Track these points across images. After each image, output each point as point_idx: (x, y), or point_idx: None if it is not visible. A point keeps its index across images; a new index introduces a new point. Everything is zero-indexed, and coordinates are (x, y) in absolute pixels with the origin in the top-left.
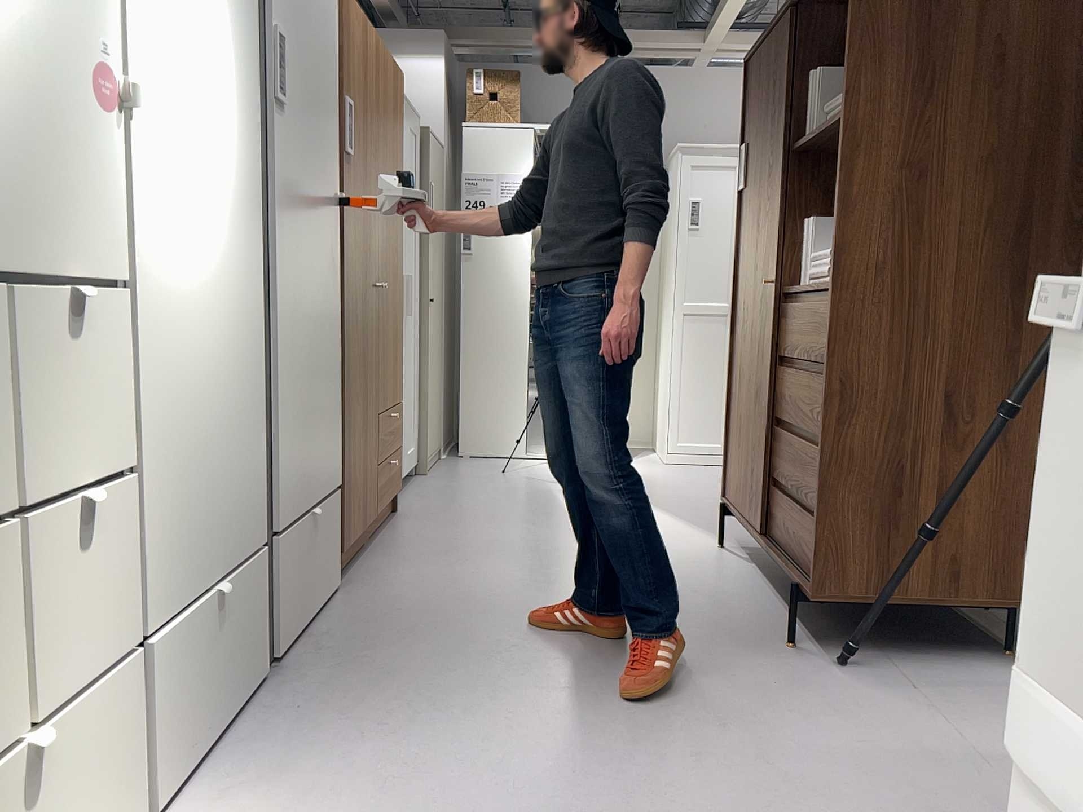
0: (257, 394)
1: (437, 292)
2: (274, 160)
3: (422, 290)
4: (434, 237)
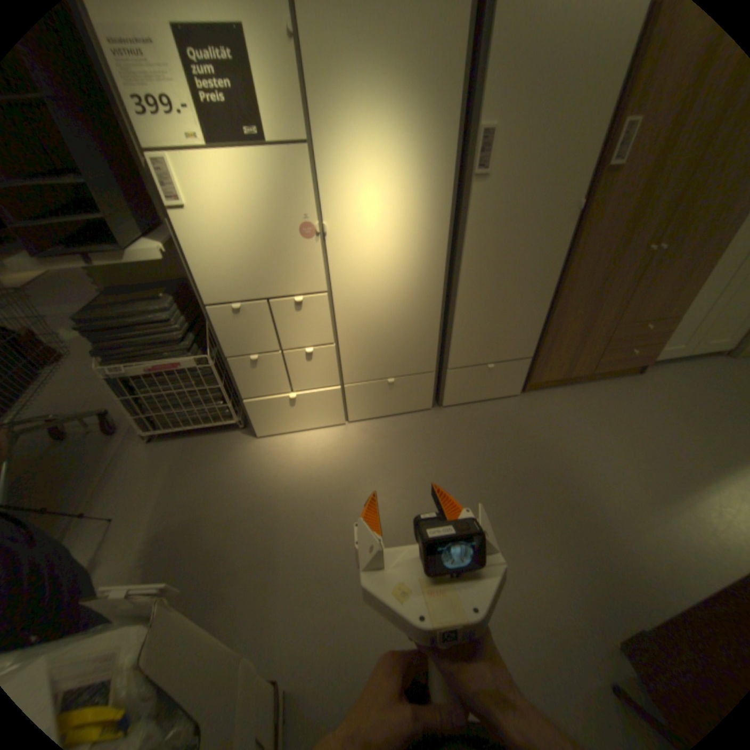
0: (440, 319)
1: None
2: (472, 210)
3: None
4: None
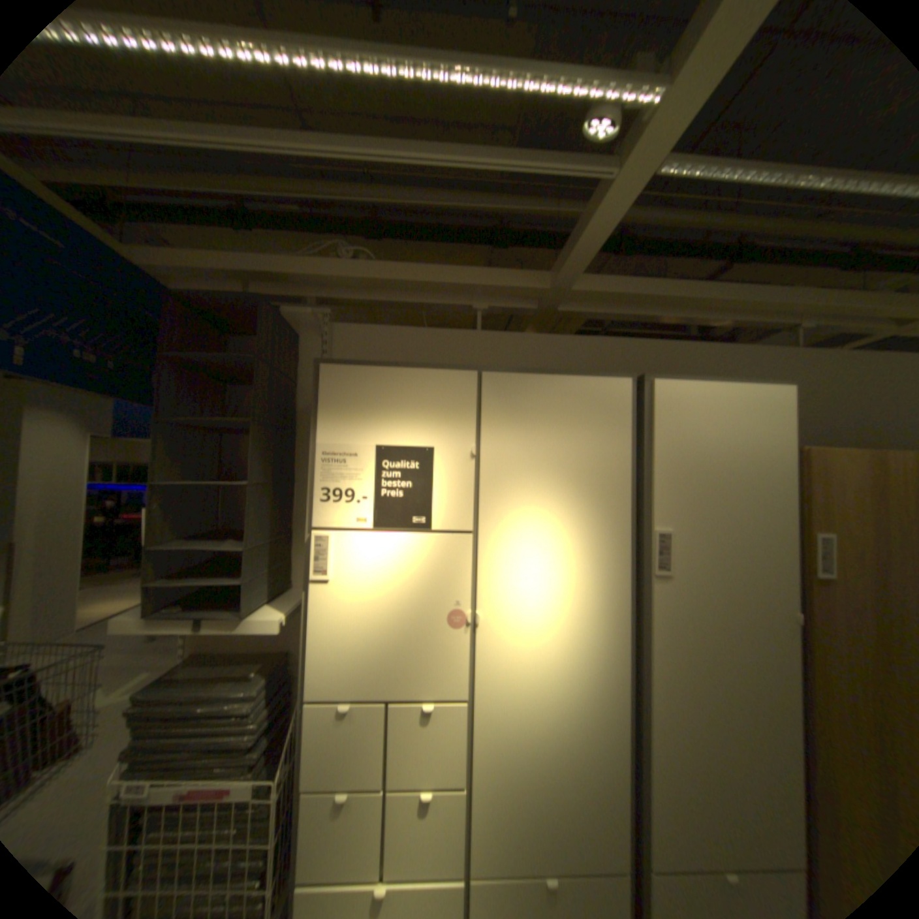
0: (631, 767)
1: None
2: (658, 614)
3: None
4: None
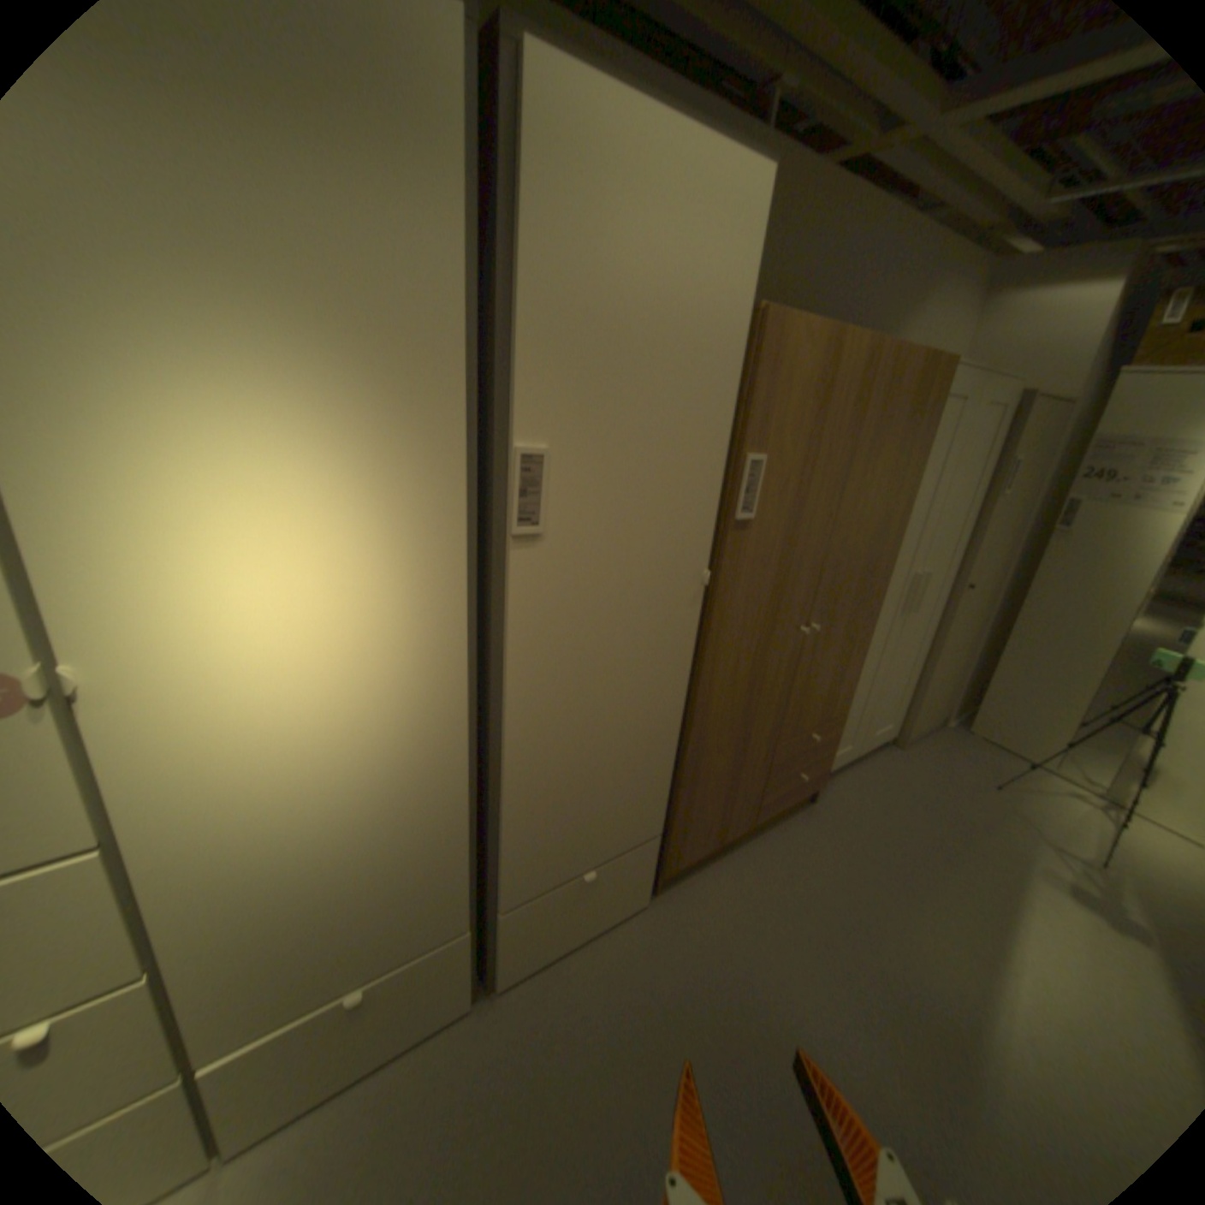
0: (469, 819)
1: (992, 574)
2: (515, 600)
3: (960, 577)
4: (1004, 517)
